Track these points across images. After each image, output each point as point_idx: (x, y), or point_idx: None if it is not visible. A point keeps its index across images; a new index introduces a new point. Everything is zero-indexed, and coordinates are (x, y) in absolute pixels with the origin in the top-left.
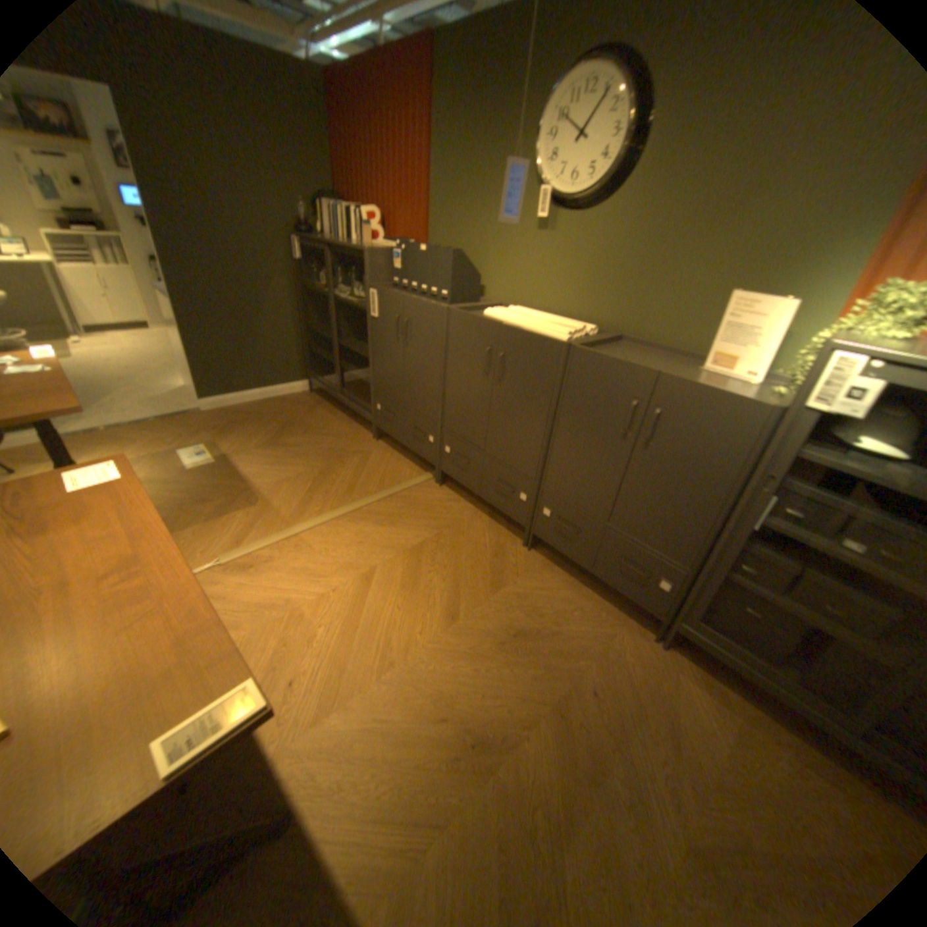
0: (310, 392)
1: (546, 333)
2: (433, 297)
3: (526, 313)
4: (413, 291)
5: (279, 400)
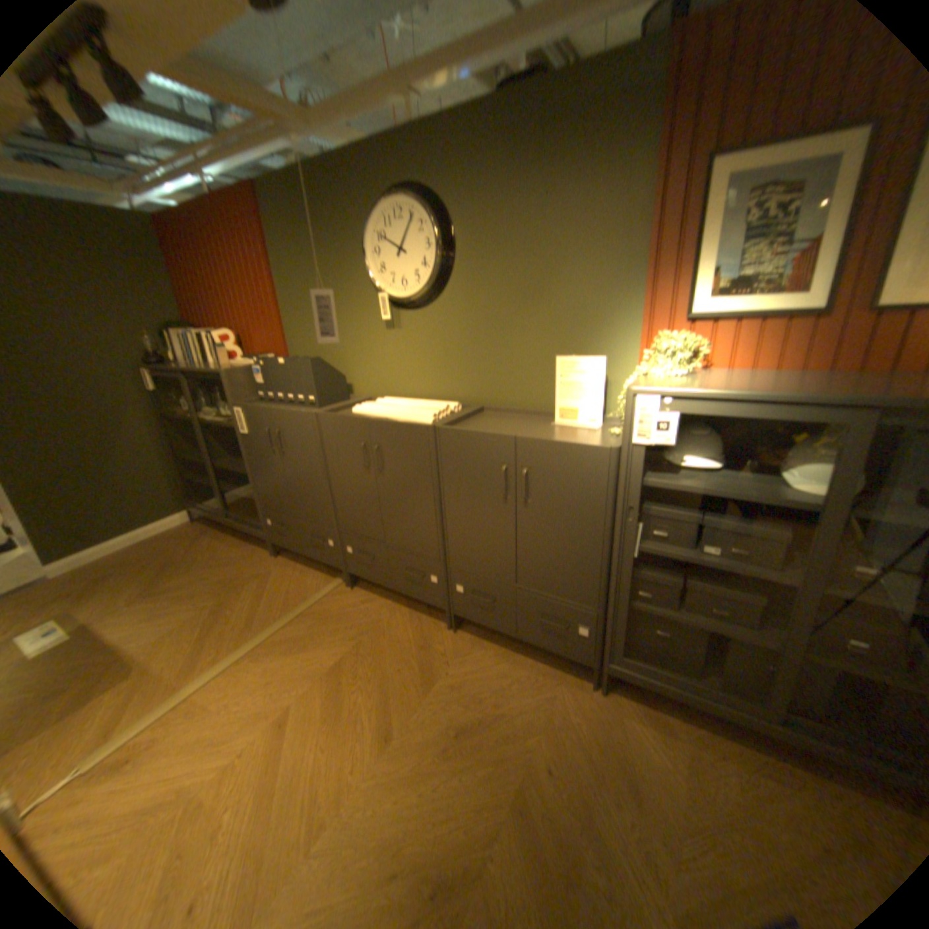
0: (191, 522)
1: (413, 420)
2: (302, 404)
3: (394, 403)
4: (281, 402)
5: (154, 540)
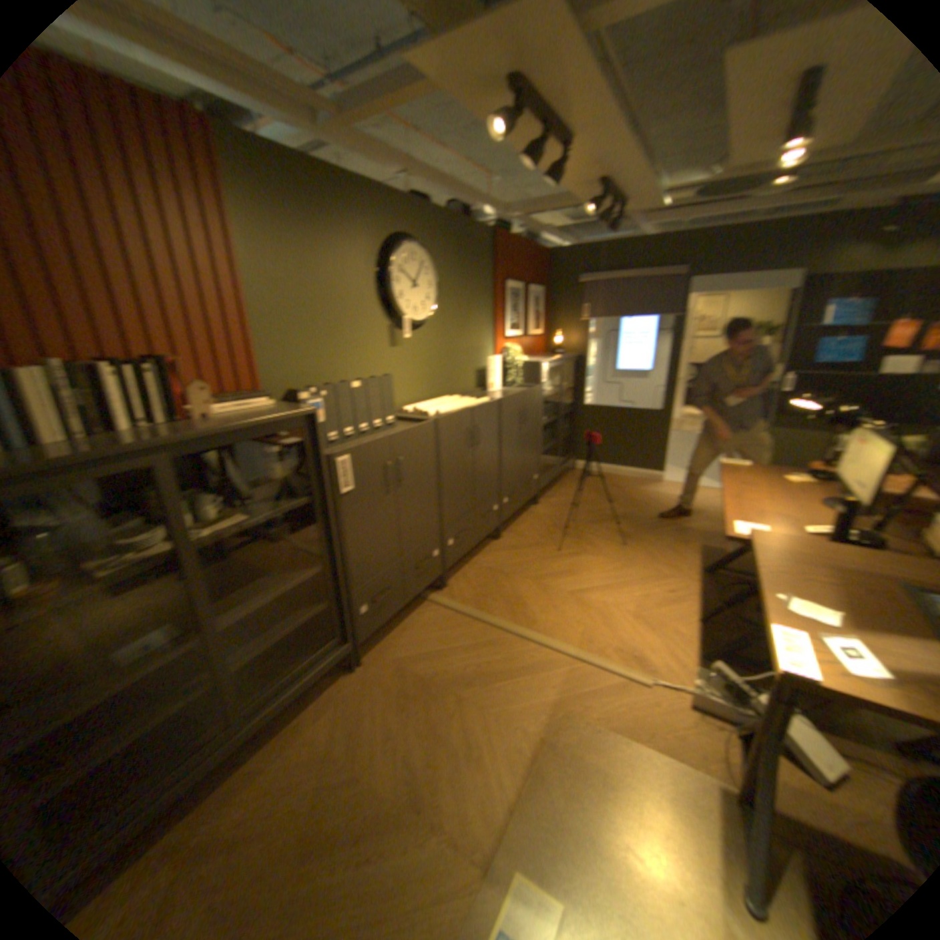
0: None
1: (479, 403)
2: (376, 430)
3: (429, 405)
4: (347, 439)
5: None
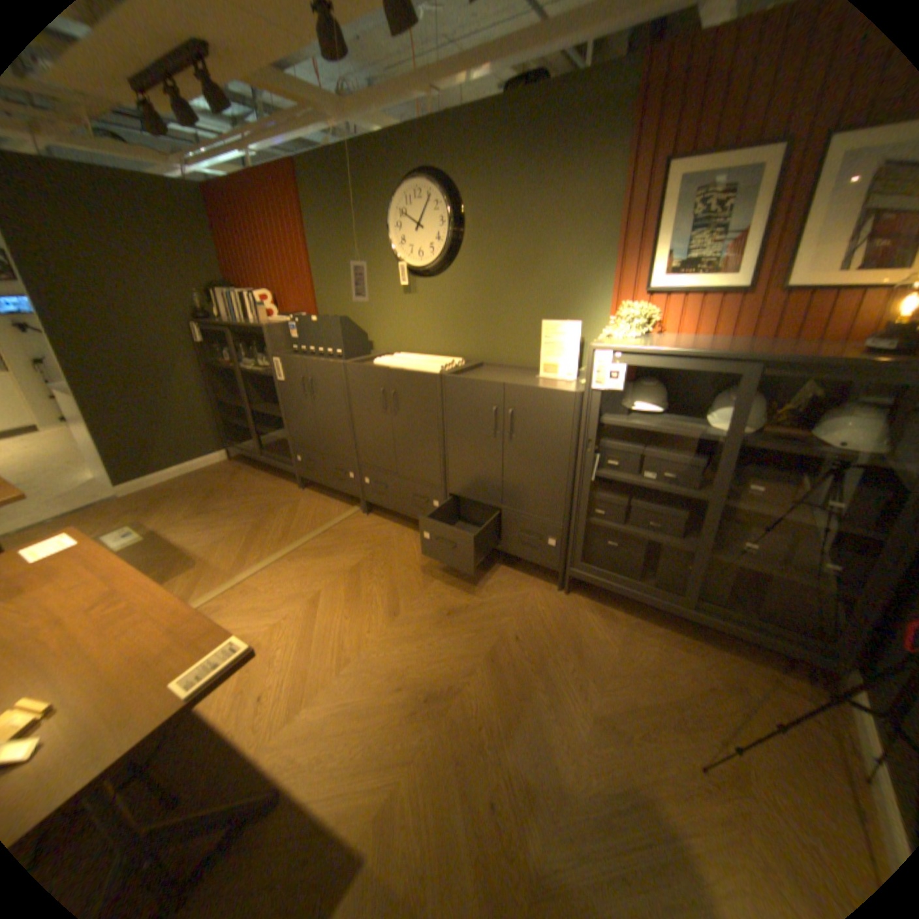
0: (229, 460)
1: (424, 370)
2: (330, 356)
3: (408, 357)
4: (313, 354)
5: (199, 472)
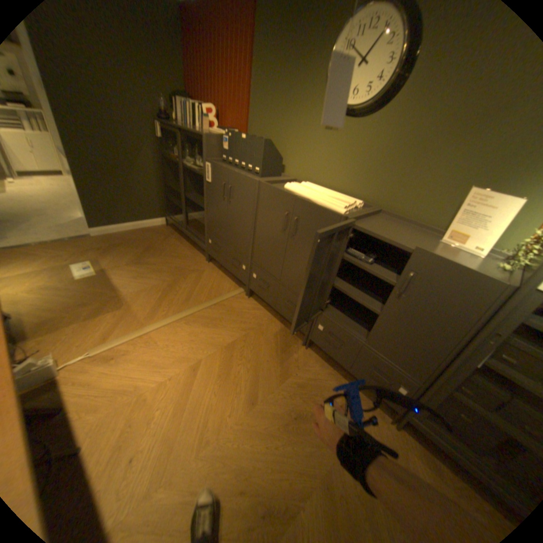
0: (167, 225)
1: (329, 206)
2: (249, 171)
3: (314, 188)
4: (236, 166)
5: (146, 230)
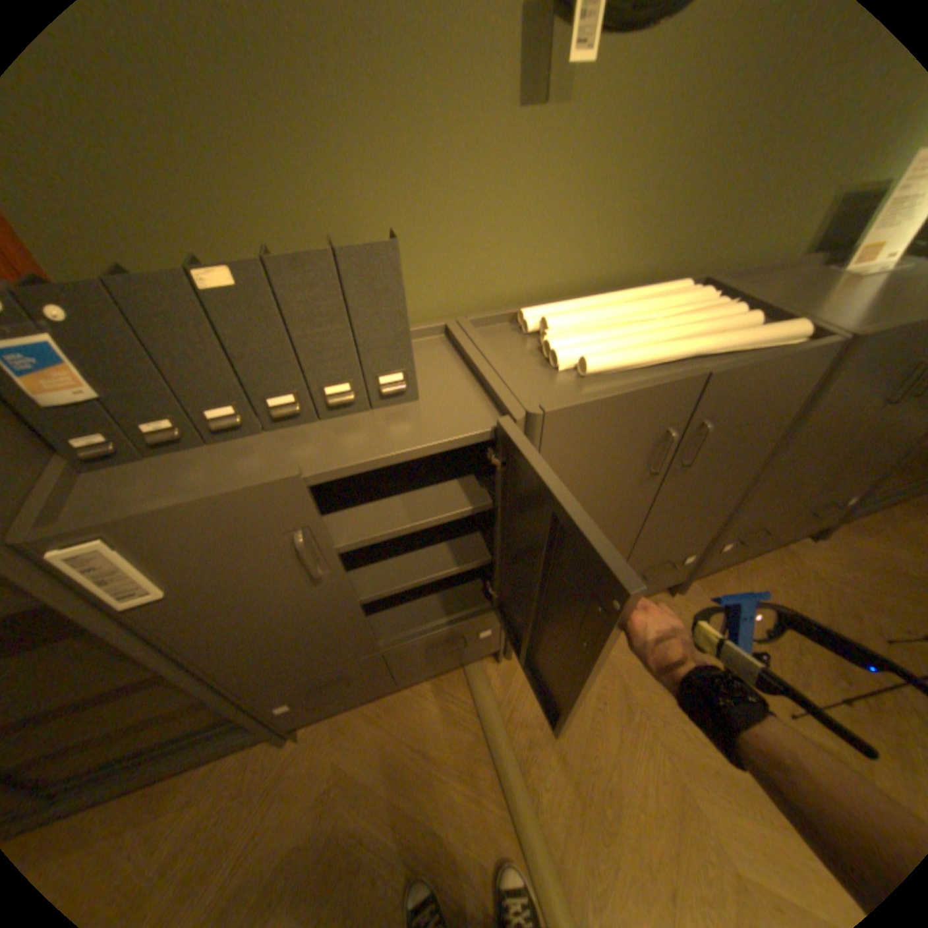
0: None
1: (770, 336)
2: (340, 407)
3: (599, 313)
4: (226, 431)
5: None
